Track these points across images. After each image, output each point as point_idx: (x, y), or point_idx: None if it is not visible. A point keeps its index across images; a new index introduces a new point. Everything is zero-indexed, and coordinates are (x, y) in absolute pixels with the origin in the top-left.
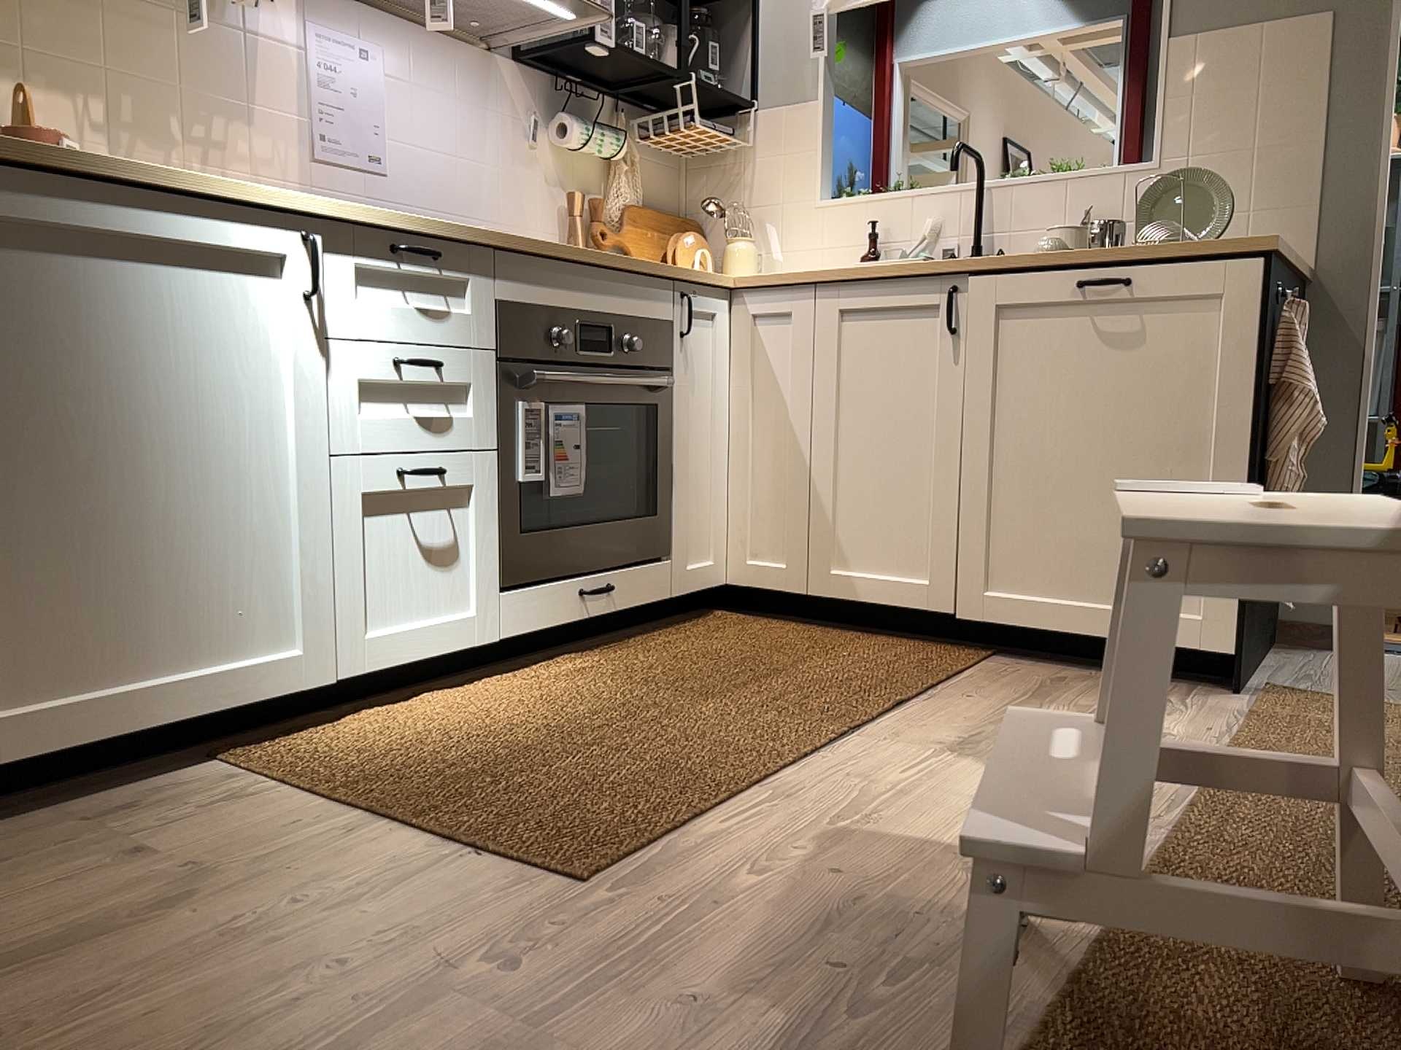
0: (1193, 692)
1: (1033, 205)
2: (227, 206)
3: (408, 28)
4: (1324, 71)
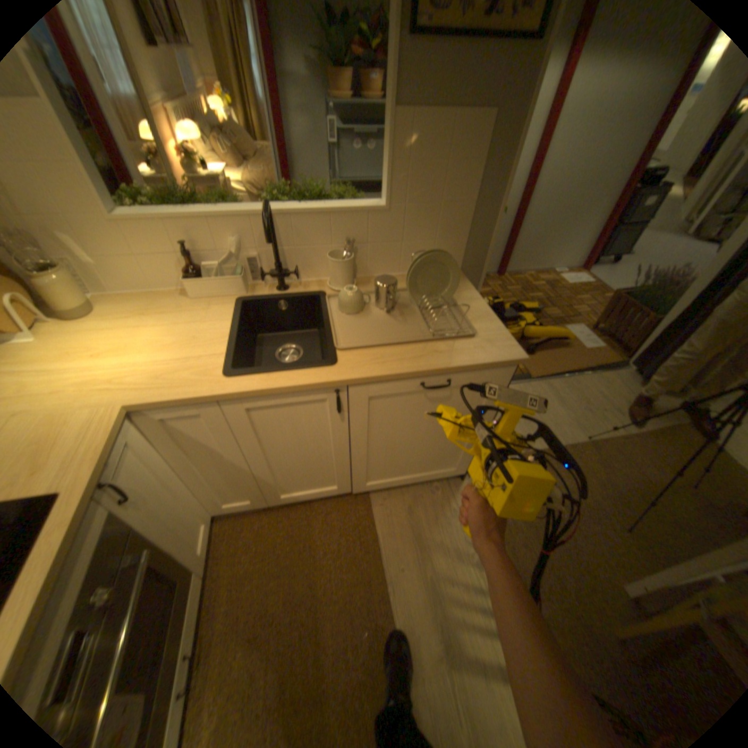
0: (455, 497)
1: (309, 229)
2: None
3: None
4: (487, 152)
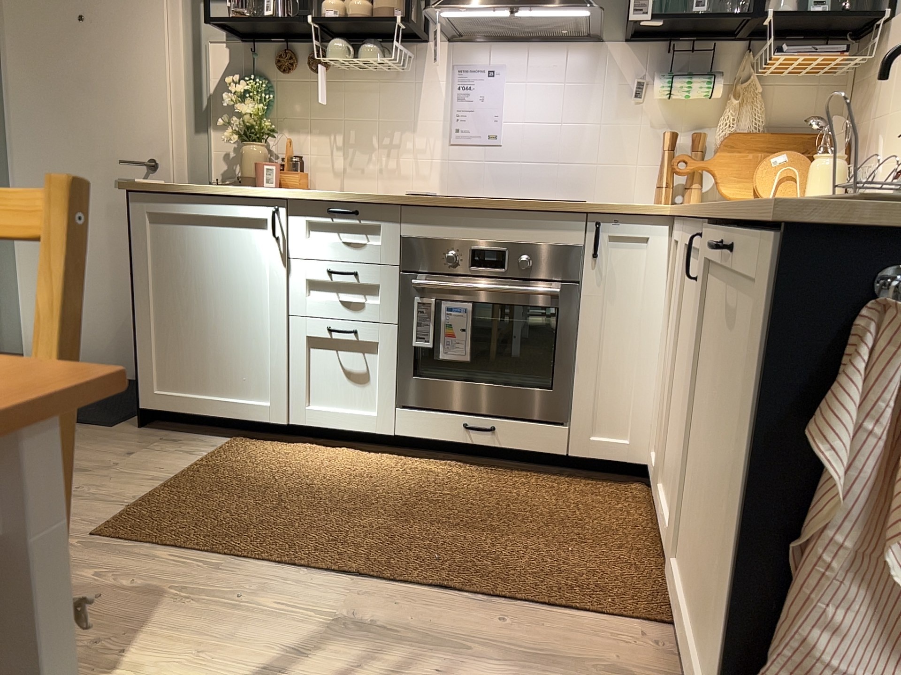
0: None
1: None
2: (237, 198)
3: (535, 41)
4: None
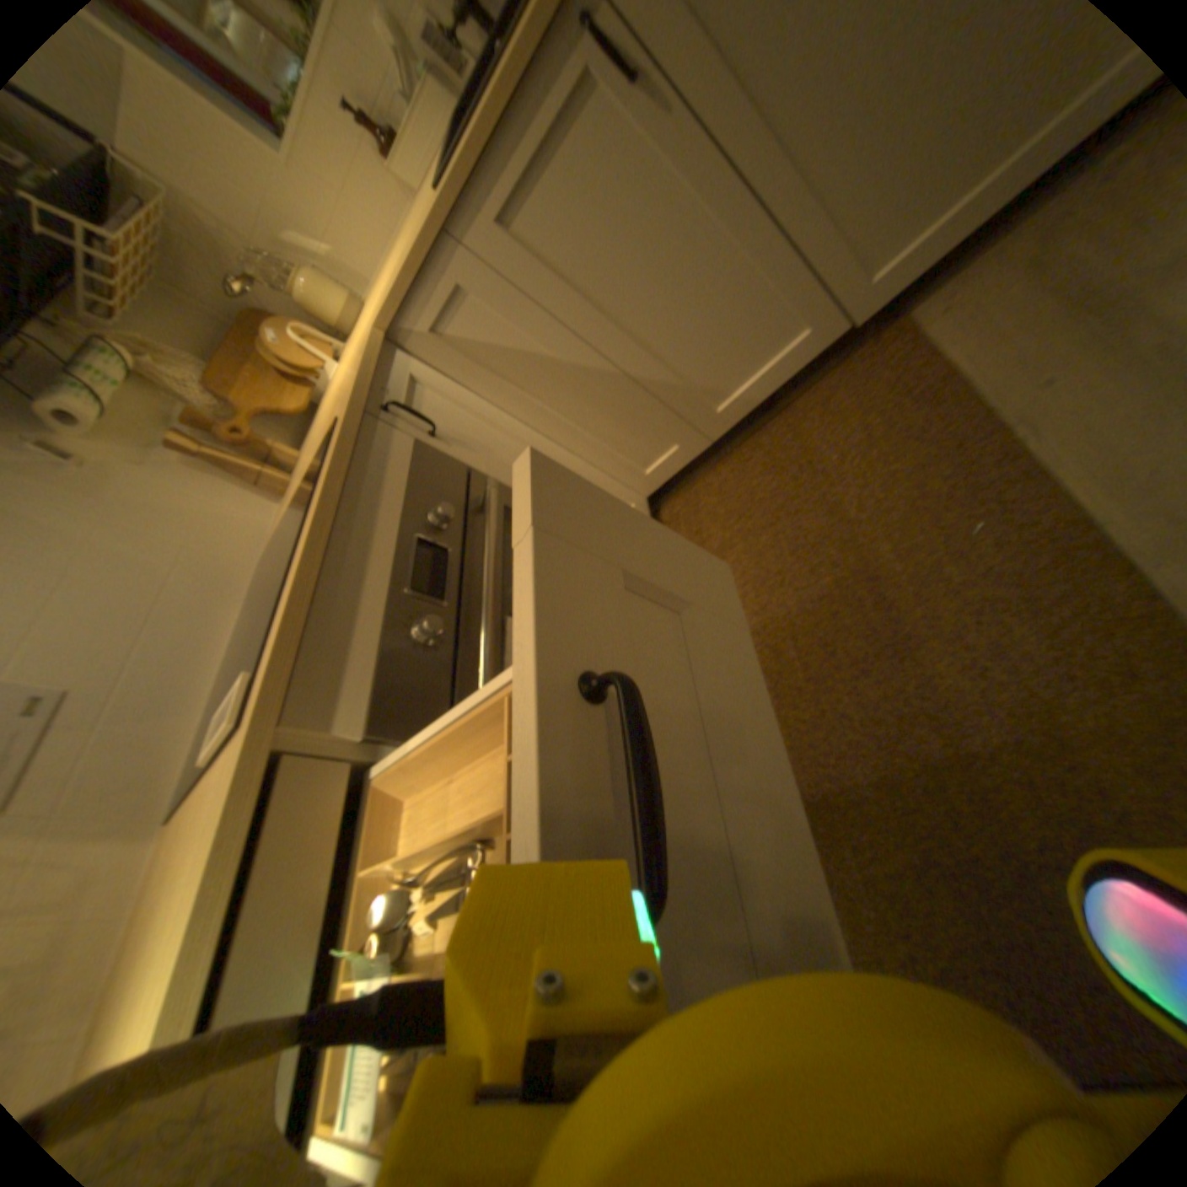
0: None
1: None
2: None
3: None
4: None
